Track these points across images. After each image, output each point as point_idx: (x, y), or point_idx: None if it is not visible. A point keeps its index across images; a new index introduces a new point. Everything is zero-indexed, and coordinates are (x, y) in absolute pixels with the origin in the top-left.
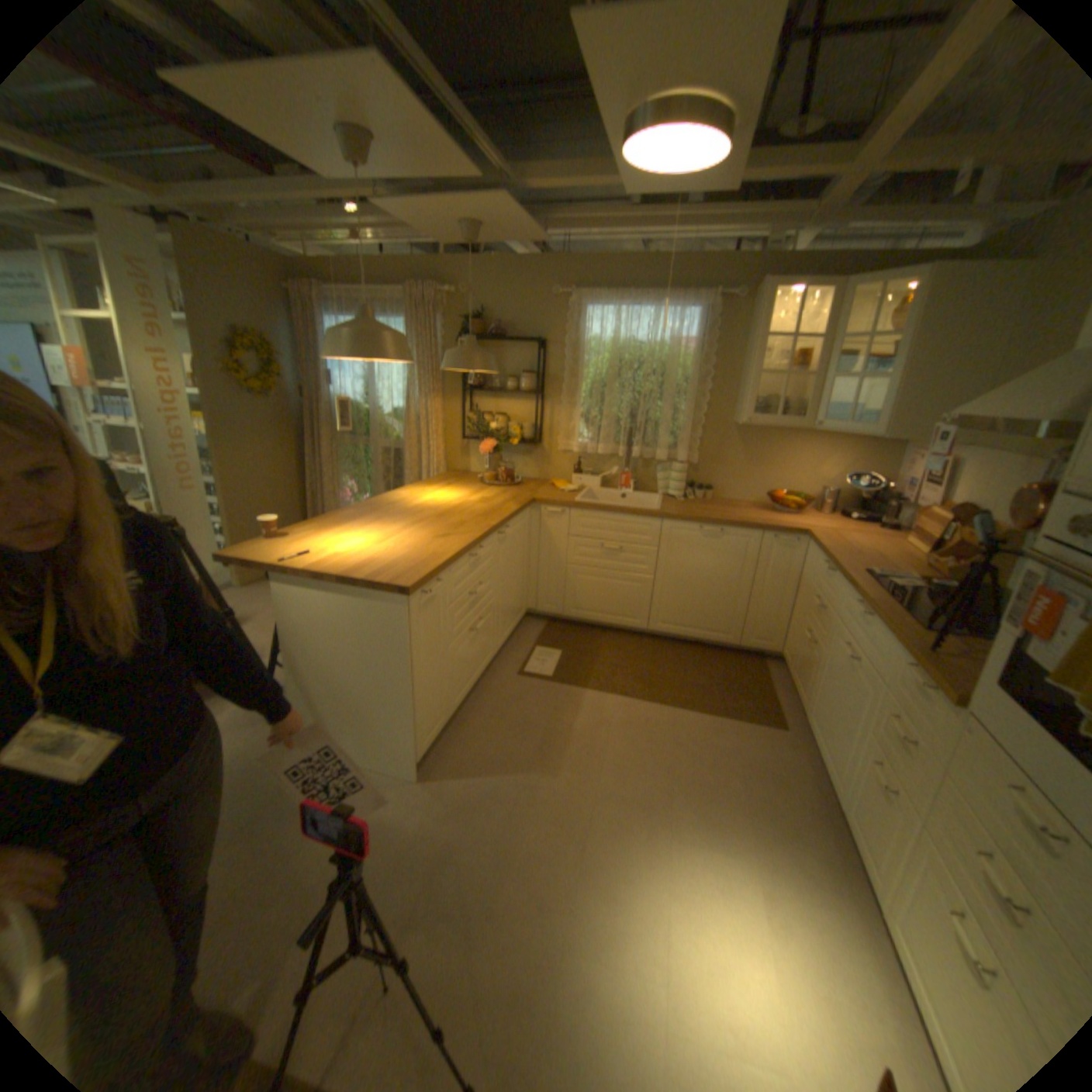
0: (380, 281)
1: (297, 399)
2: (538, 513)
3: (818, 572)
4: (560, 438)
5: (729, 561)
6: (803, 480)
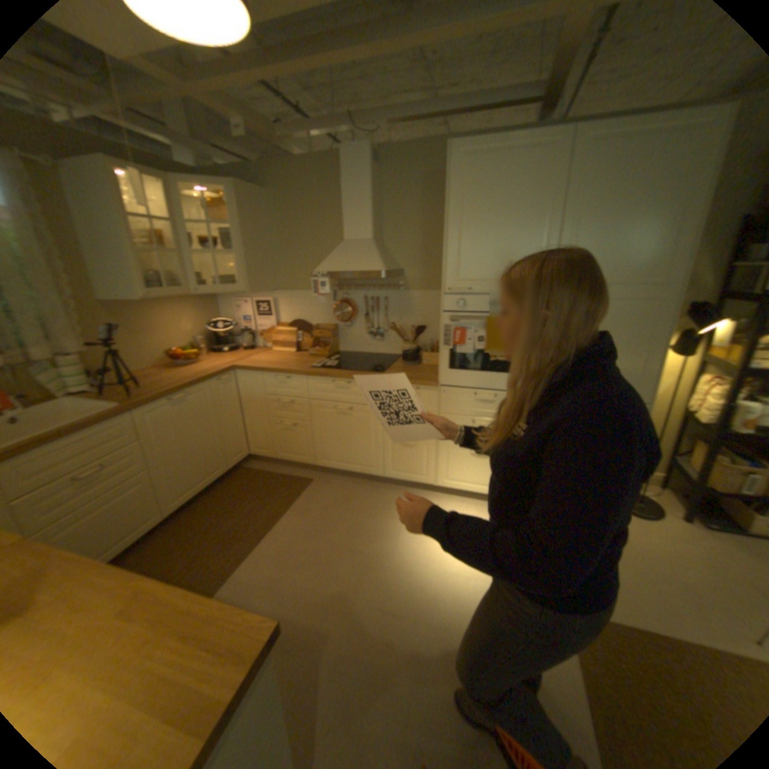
0: None
1: None
2: None
3: (267, 386)
4: None
5: (201, 414)
6: (176, 337)
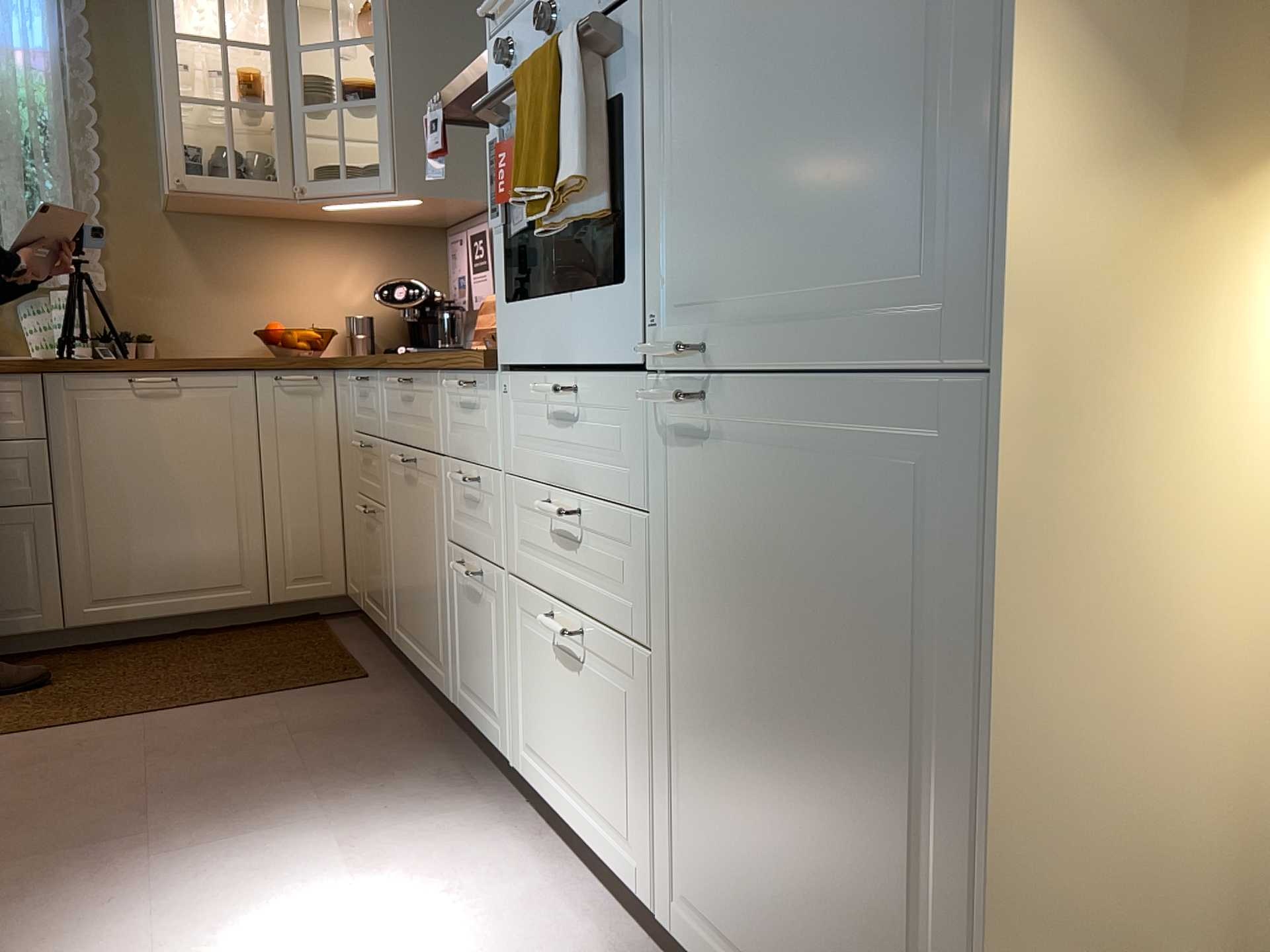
0: None
1: None
2: None
3: (353, 406)
4: None
5: (207, 438)
6: (315, 309)
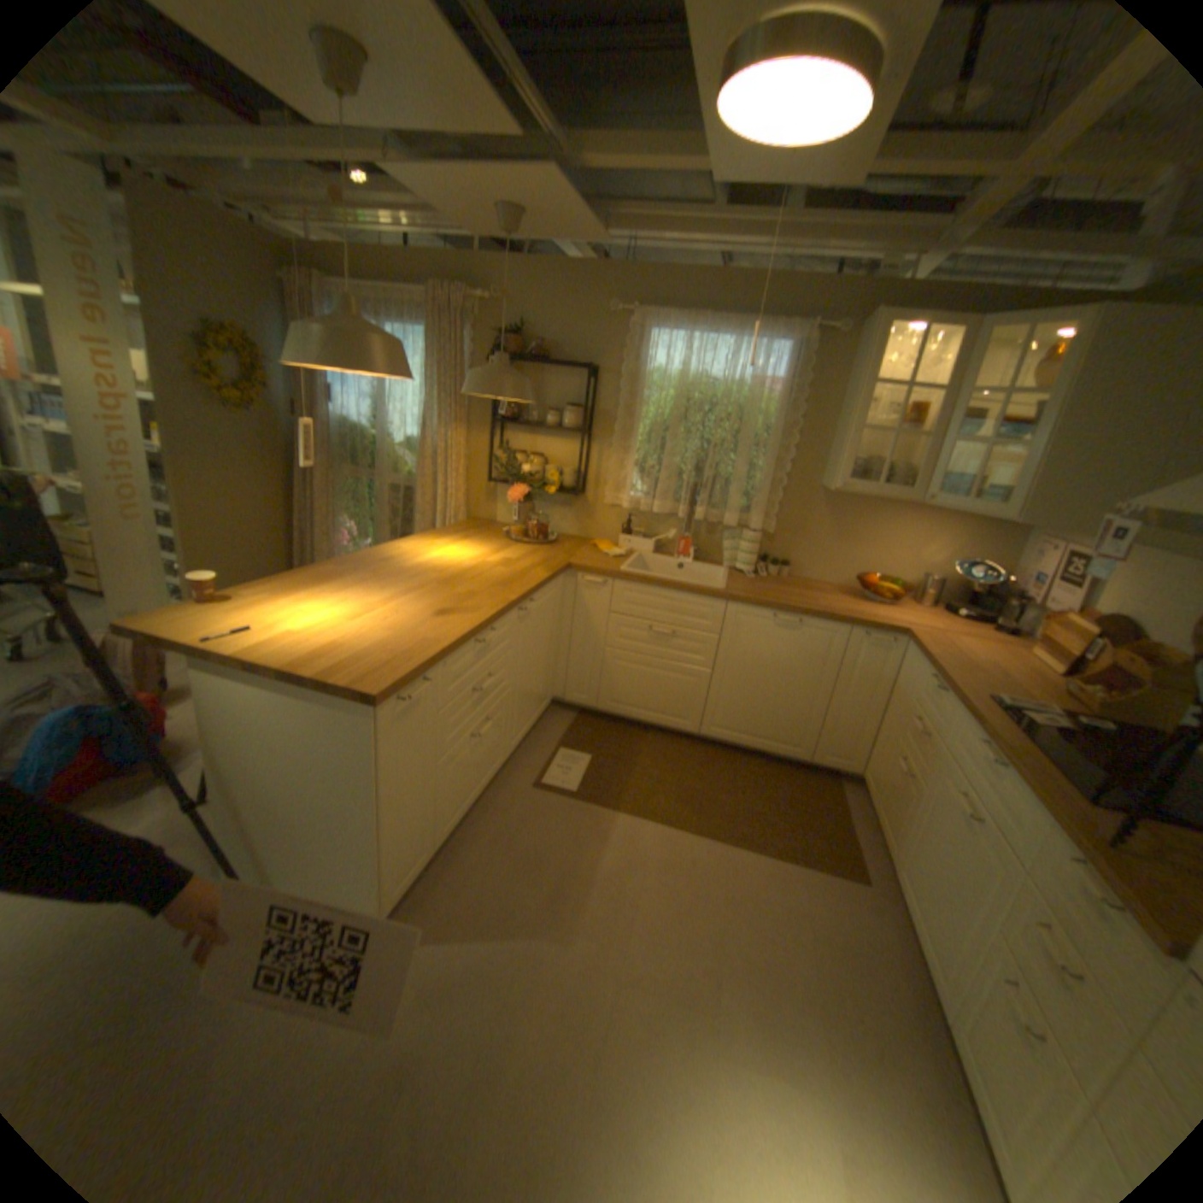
0: (398, 278)
1: (289, 418)
2: (574, 582)
3: (921, 685)
4: (608, 489)
5: (808, 659)
6: (902, 563)
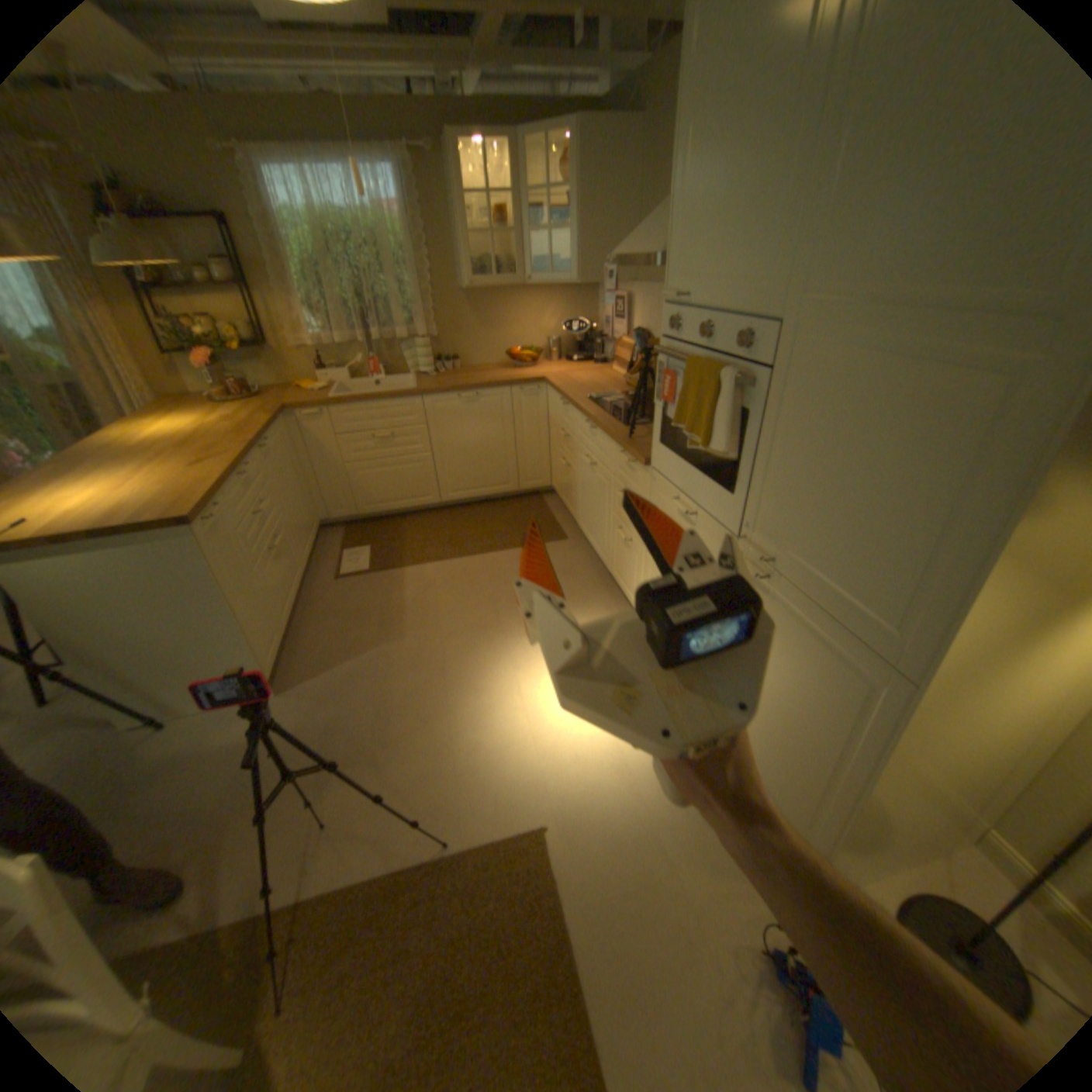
0: None
1: None
2: (294, 419)
3: (557, 410)
4: (287, 333)
5: (491, 420)
6: (531, 335)
